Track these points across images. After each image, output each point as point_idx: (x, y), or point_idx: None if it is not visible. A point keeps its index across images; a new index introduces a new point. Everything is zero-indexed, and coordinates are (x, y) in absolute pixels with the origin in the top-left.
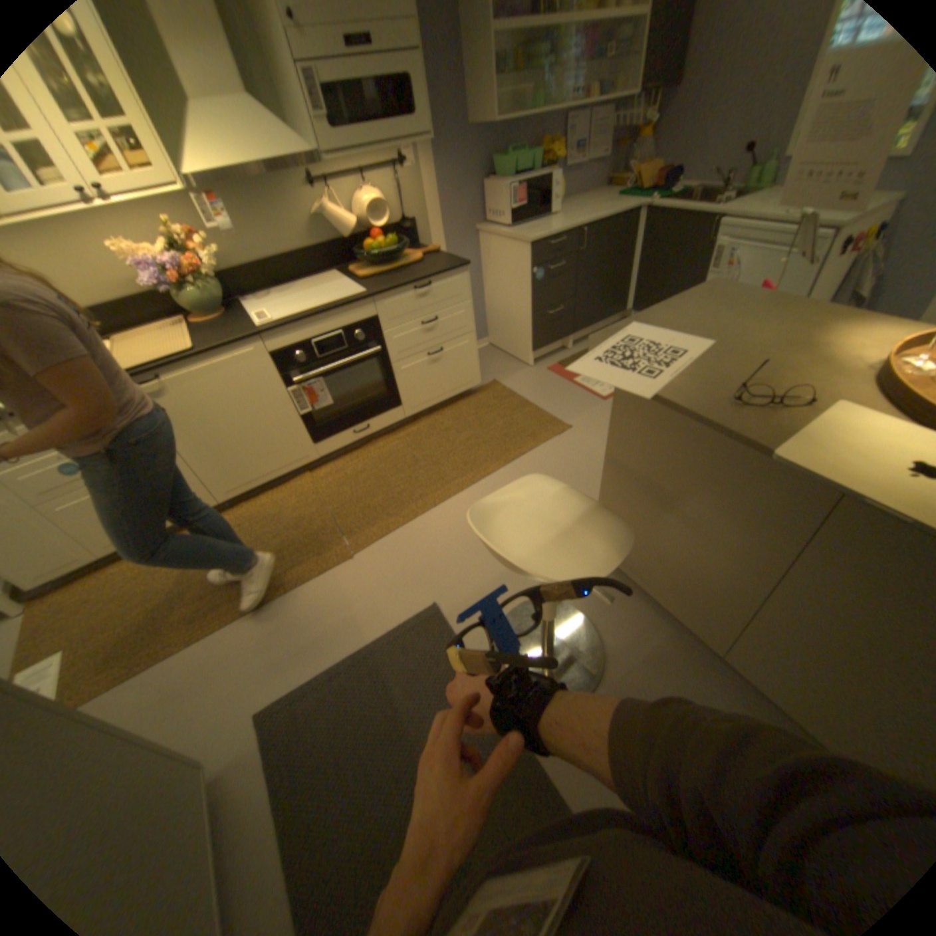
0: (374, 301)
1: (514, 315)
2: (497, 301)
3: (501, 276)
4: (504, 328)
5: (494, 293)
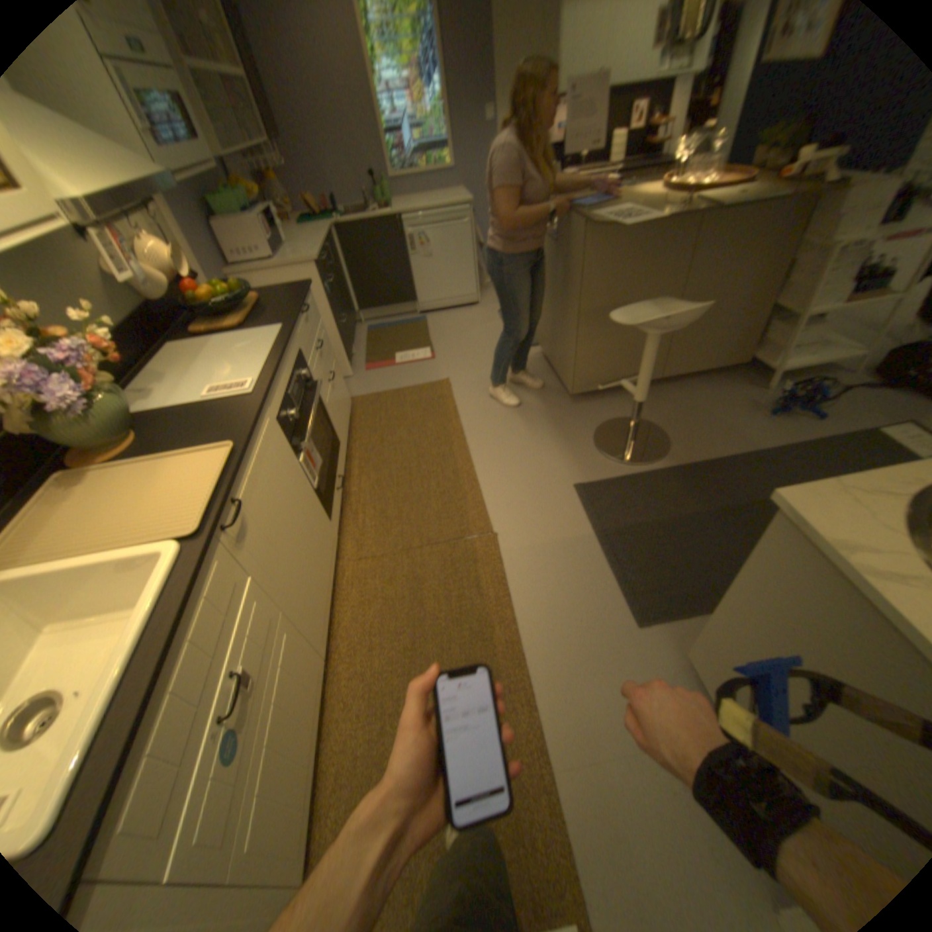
0: (293, 334)
1: None
2: None
3: None
4: None
5: None
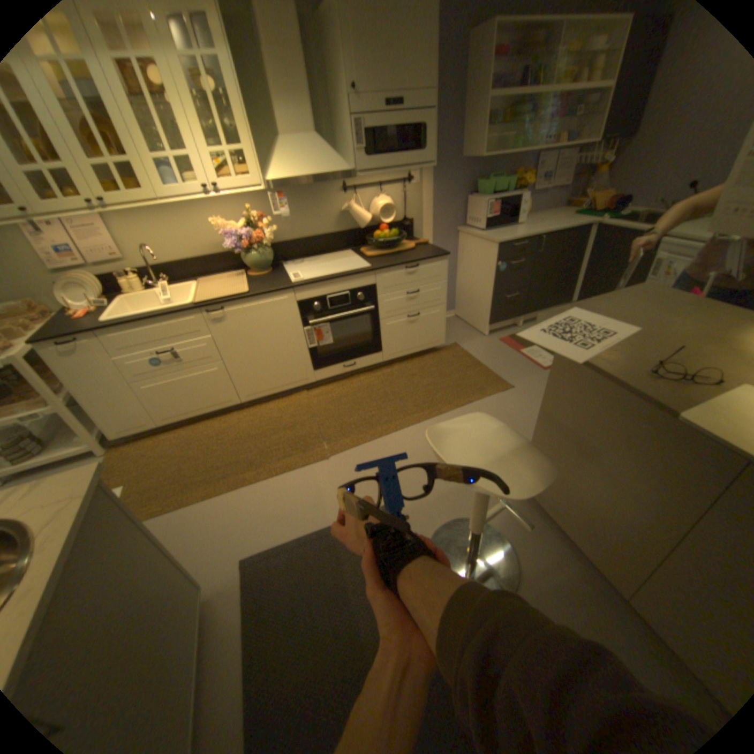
0: (375, 274)
1: (478, 295)
2: (466, 284)
3: (472, 265)
4: (469, 305)
5: (464, 278)
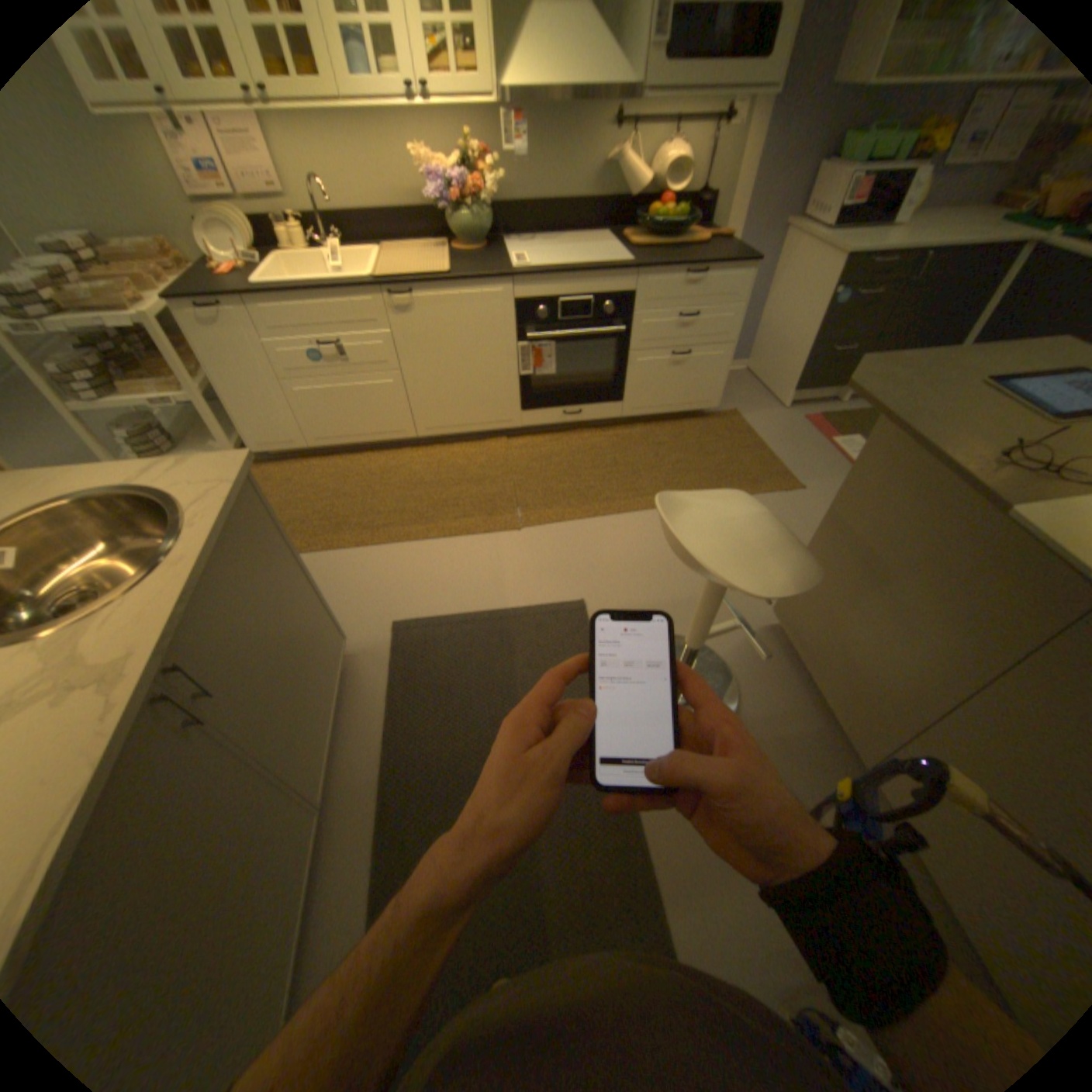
0: (638, 274)
1: (792, 340)
2: (778, 318)
3: (795, 287)
4: (773, 354)
5: (778, 308)
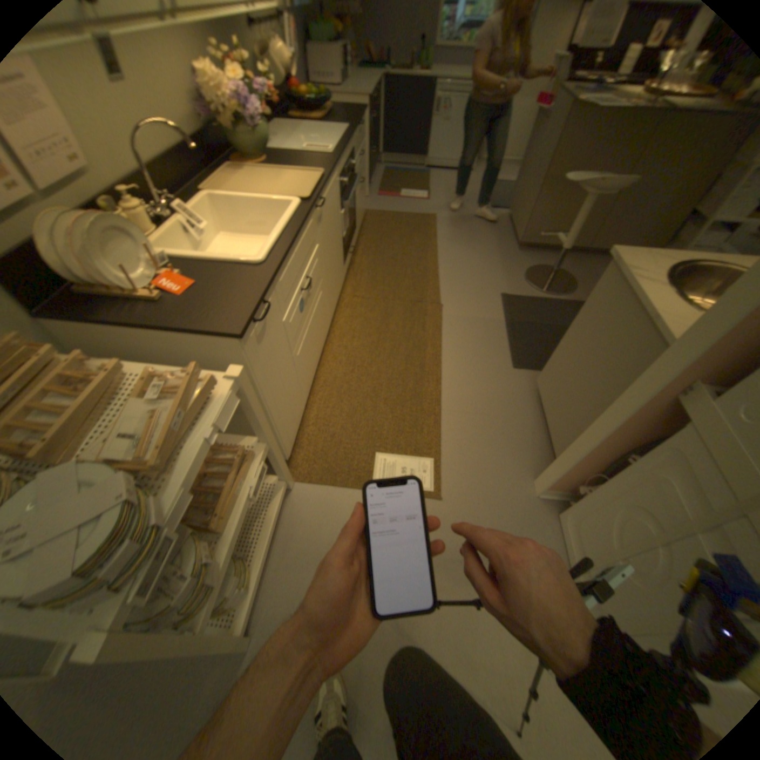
0: (355, 134)
1: None
2: None
3: None
4: None
5: None
